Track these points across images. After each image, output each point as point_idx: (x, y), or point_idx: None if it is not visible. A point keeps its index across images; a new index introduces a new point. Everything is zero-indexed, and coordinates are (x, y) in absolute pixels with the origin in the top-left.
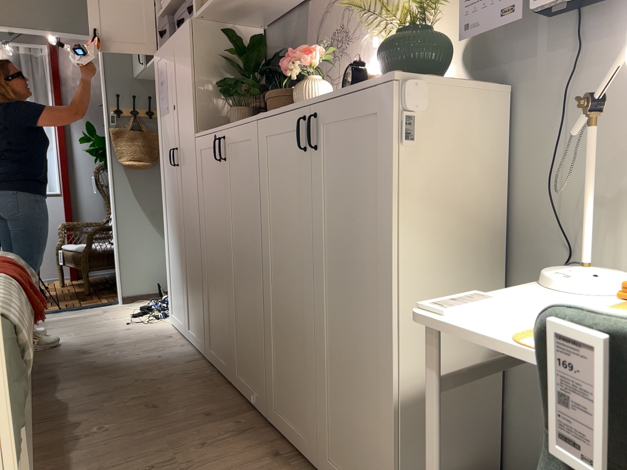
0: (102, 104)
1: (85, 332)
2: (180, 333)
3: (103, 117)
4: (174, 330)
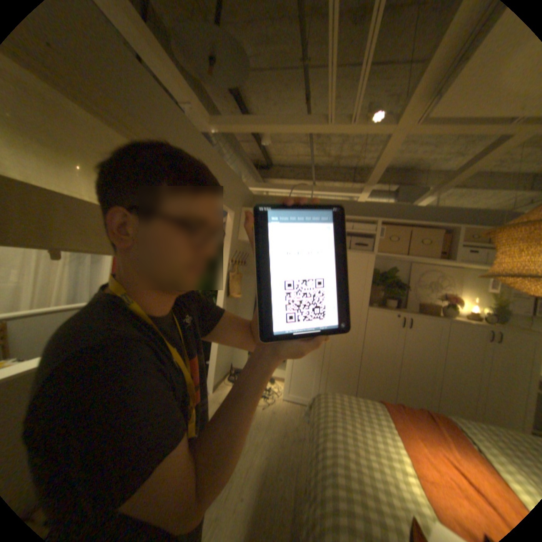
0: (223, 255)
1: (256, 425)
2: (302, 405)
3: (222, 264)
4: (295, 405)
